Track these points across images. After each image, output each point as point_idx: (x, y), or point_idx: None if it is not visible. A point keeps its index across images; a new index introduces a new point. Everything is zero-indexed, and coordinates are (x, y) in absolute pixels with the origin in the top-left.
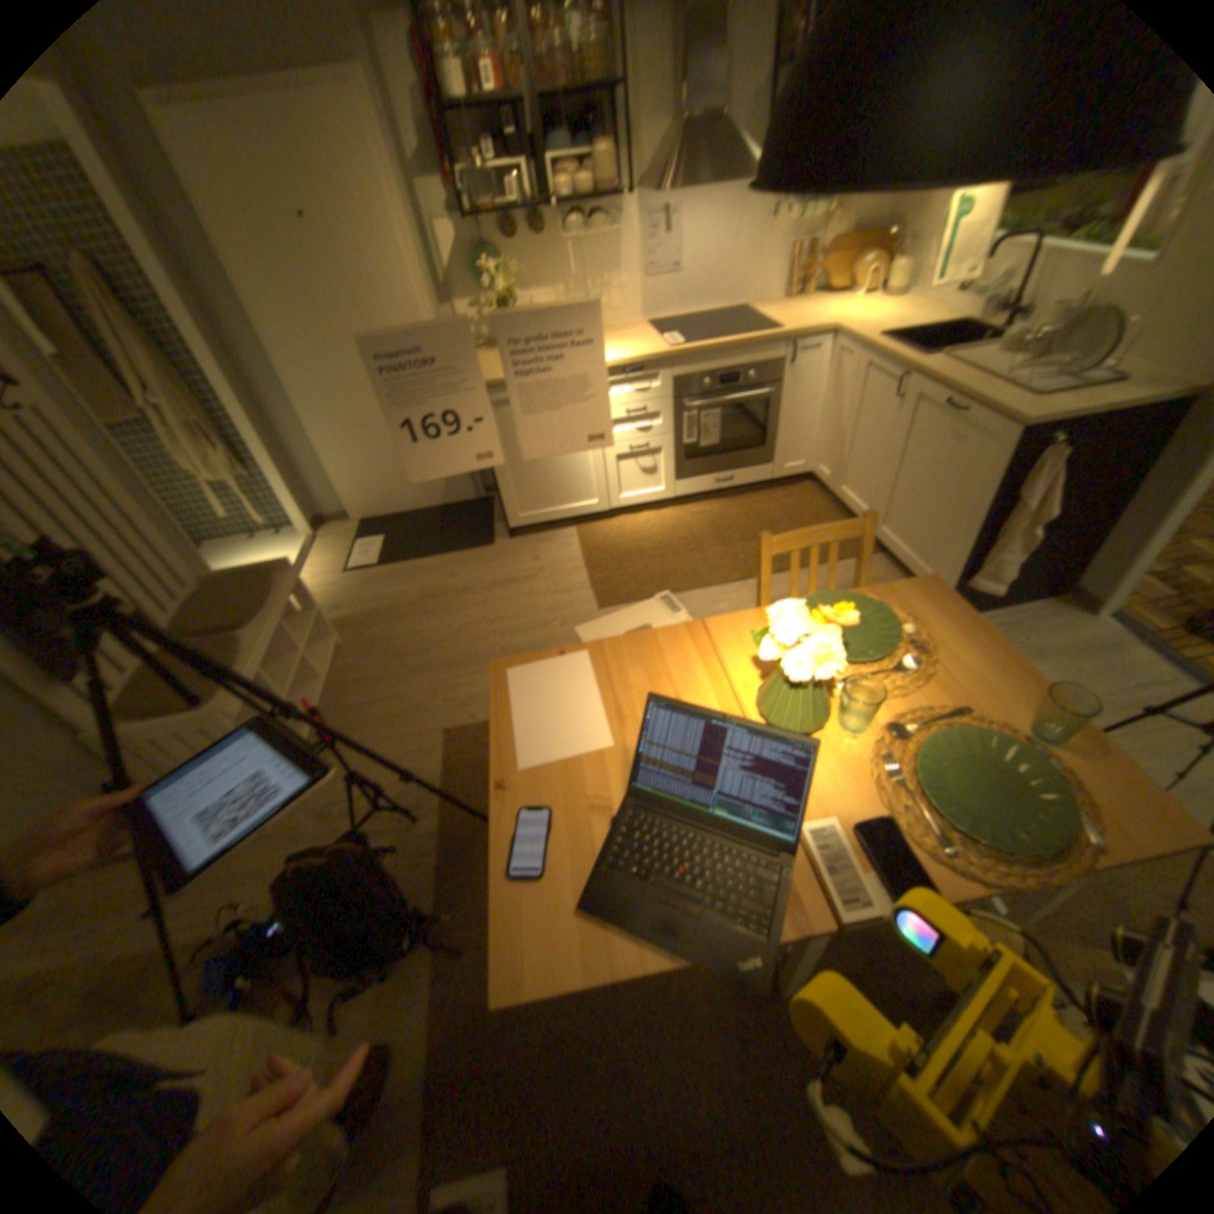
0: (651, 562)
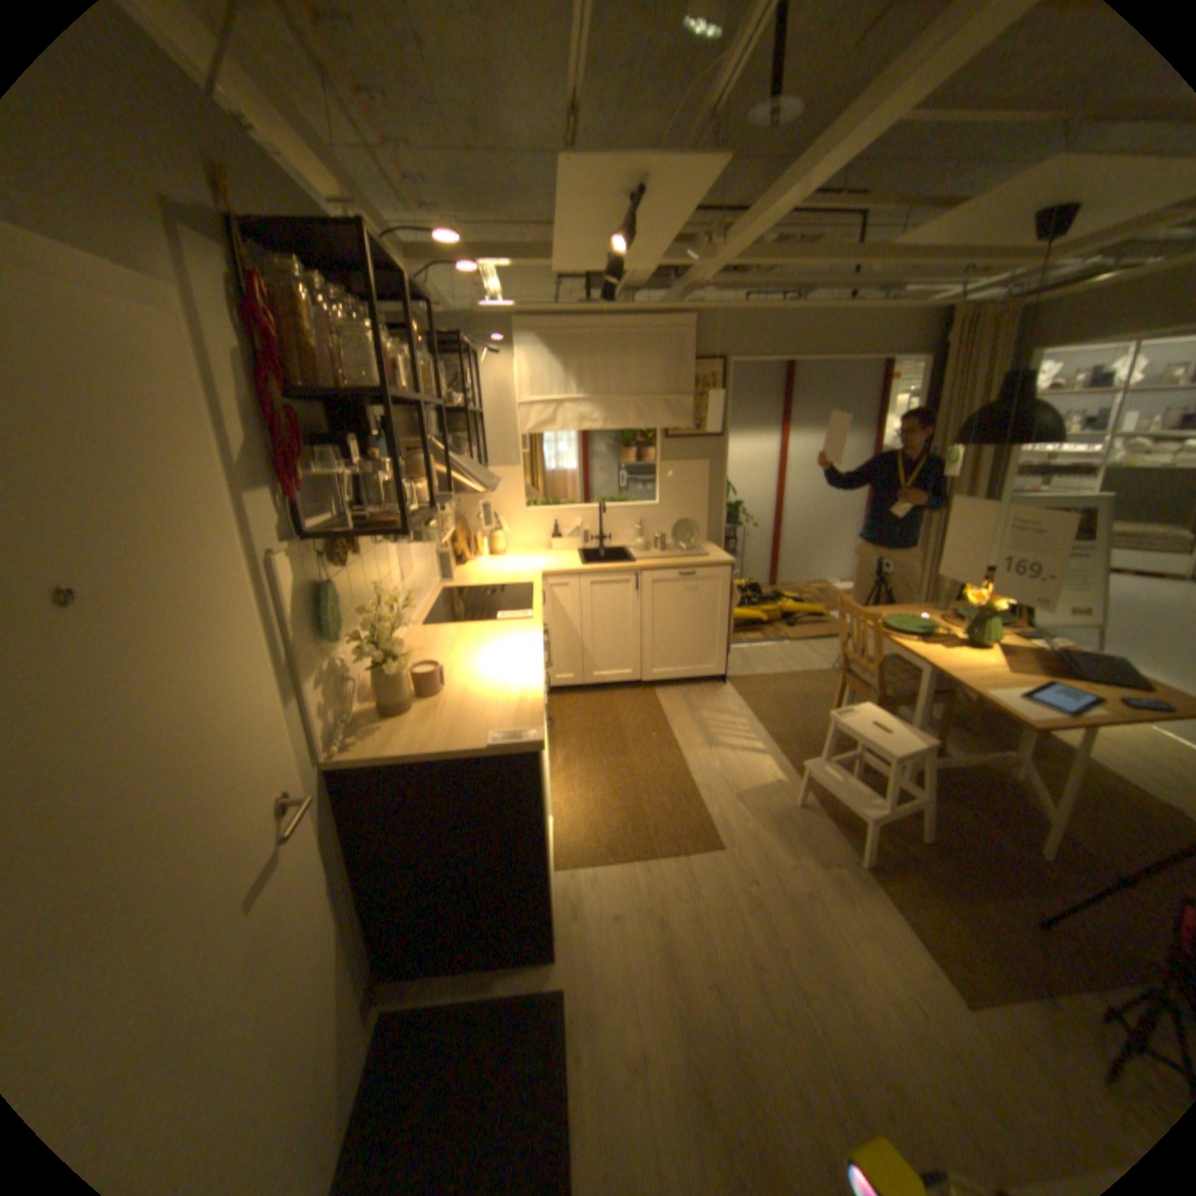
0: (642, 803)
